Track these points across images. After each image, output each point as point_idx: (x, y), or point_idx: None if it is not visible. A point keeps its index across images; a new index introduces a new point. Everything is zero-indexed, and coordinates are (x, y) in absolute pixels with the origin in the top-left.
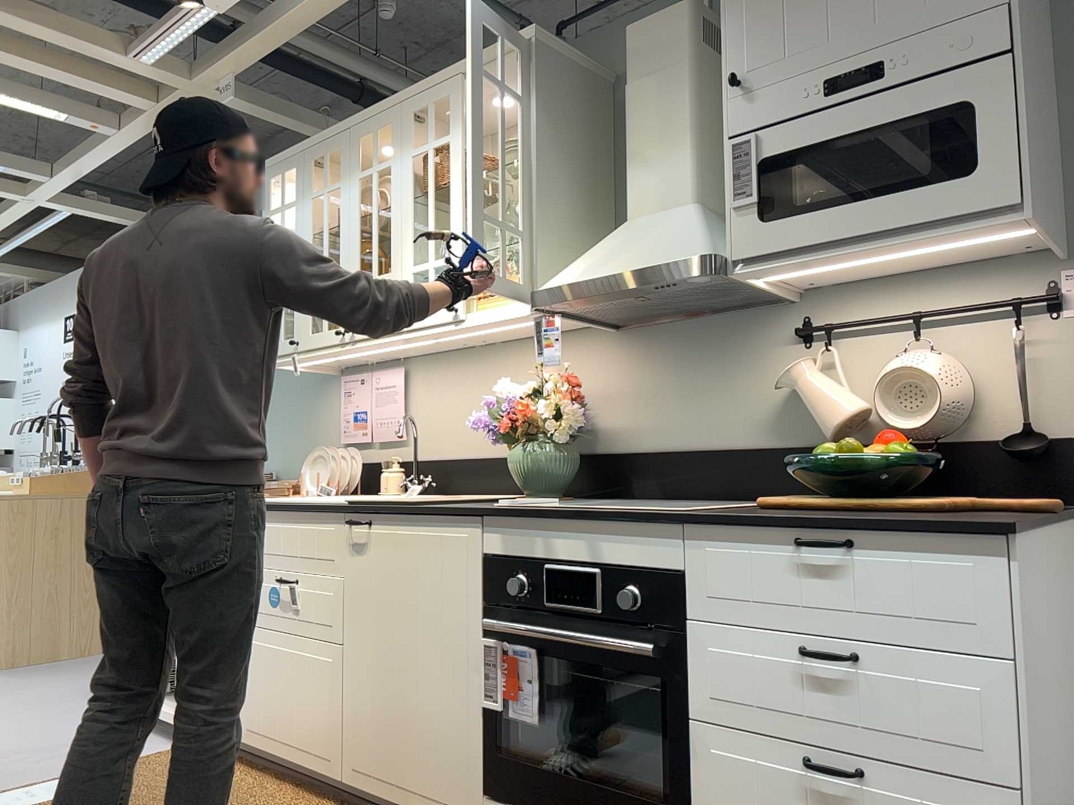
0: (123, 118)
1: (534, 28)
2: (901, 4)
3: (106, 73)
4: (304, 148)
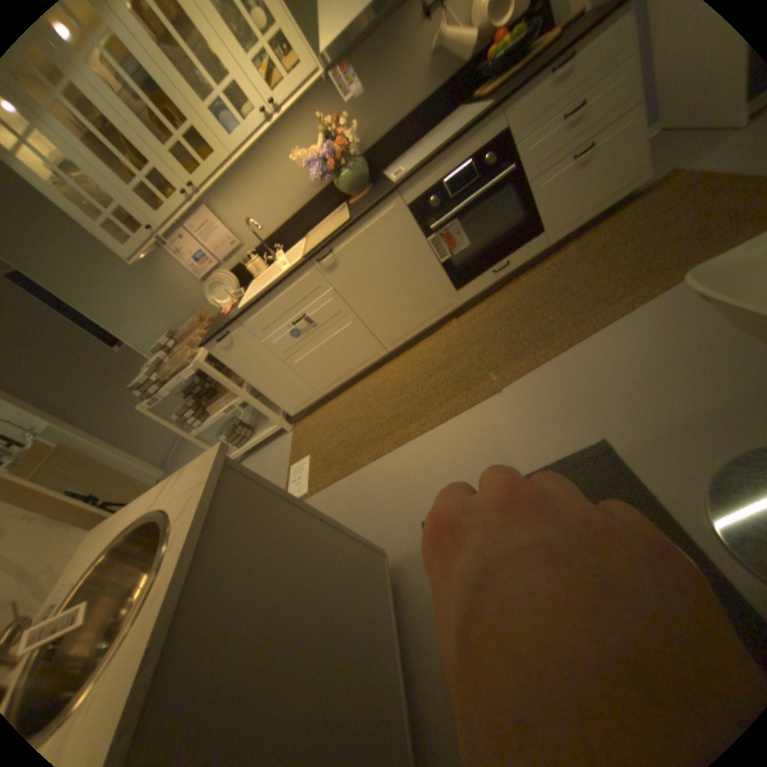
0: None
1: None
2: None
3: None
4: None
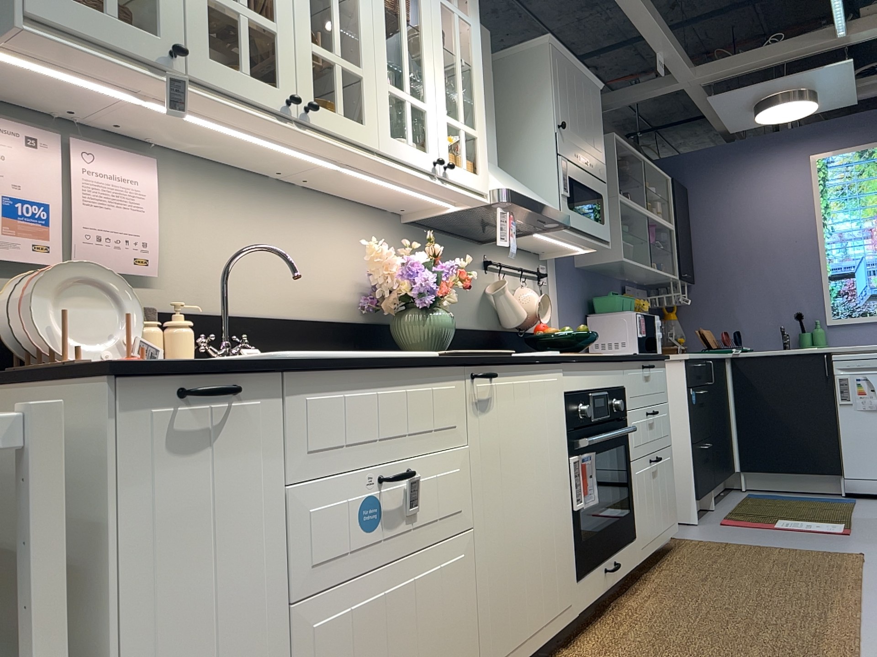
0: None
1: None
2: (592, 141)
3: None
4: None
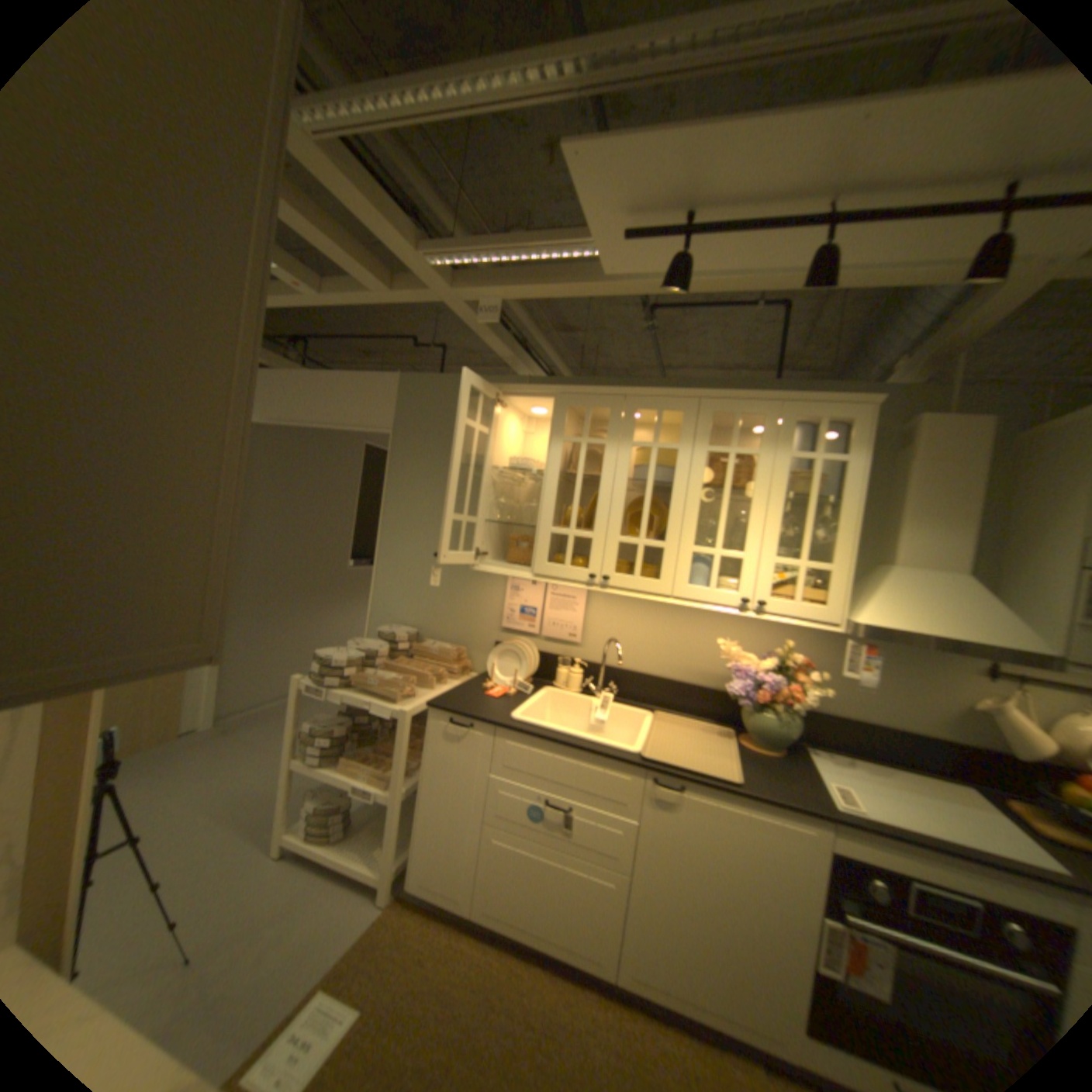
0: (321, 279)
1: (886, 397)
2: None
3: (356, 243)
4: (560, 390)
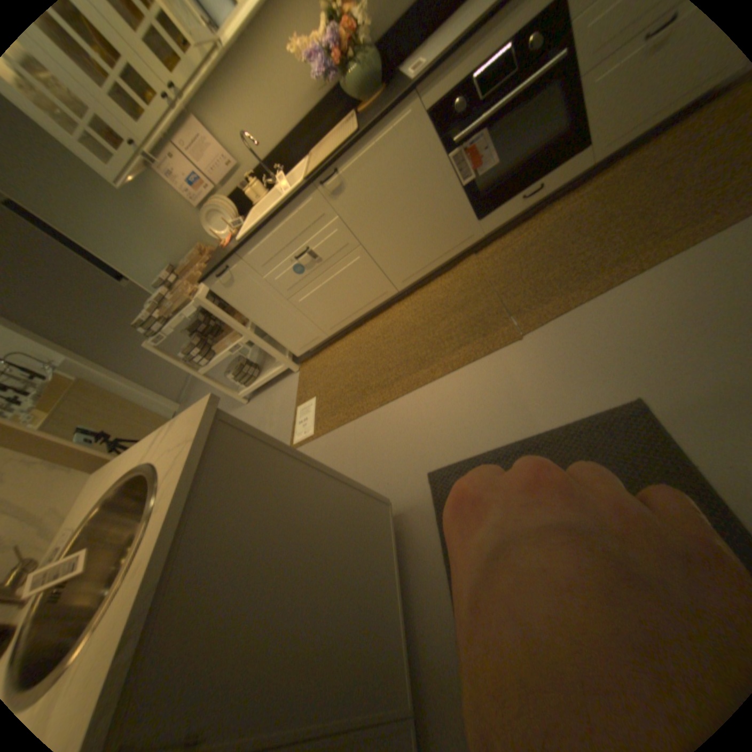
0: None
1: None
2: None
3: None
4: None
